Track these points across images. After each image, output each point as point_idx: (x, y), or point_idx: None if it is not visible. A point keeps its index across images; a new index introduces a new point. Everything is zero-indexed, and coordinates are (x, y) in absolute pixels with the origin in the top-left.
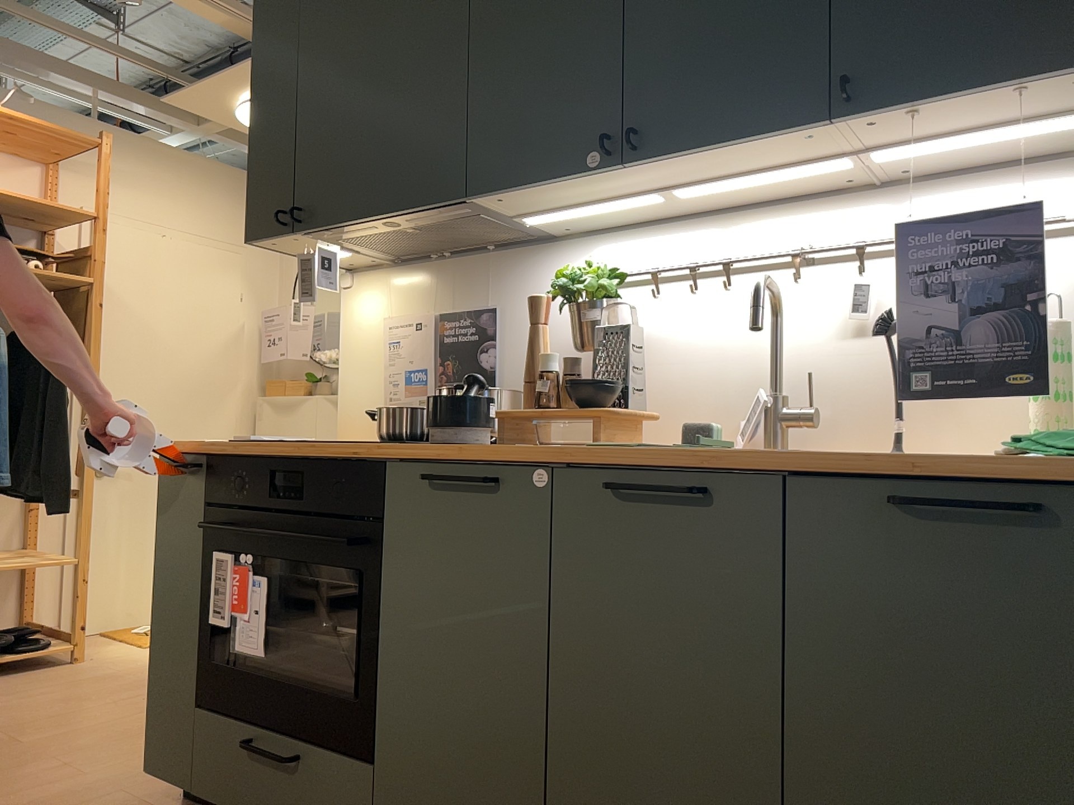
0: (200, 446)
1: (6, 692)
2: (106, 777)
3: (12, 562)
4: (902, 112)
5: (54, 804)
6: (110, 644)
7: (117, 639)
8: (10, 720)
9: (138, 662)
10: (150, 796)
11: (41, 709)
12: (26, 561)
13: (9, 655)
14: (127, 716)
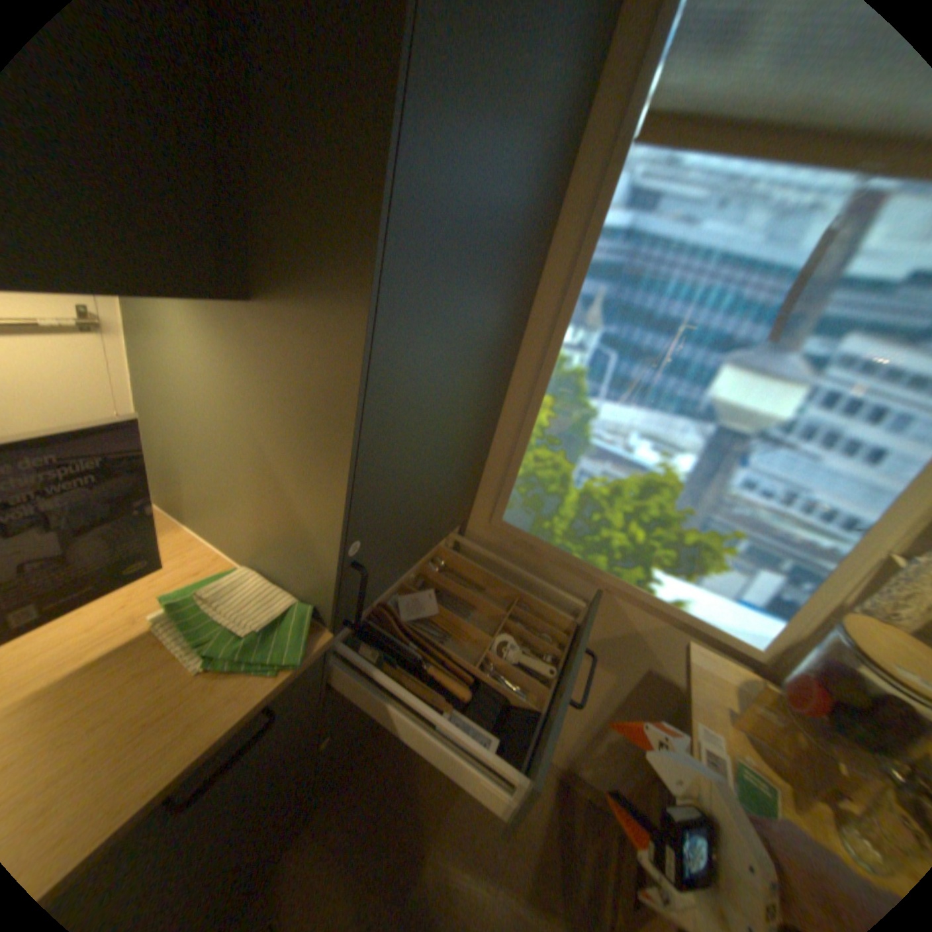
0: None
1: None
2: None
3: None
4: None
5: None
6: None
7: None
8: None
9: None
10: None
11: None
12: None
13: None
14: None
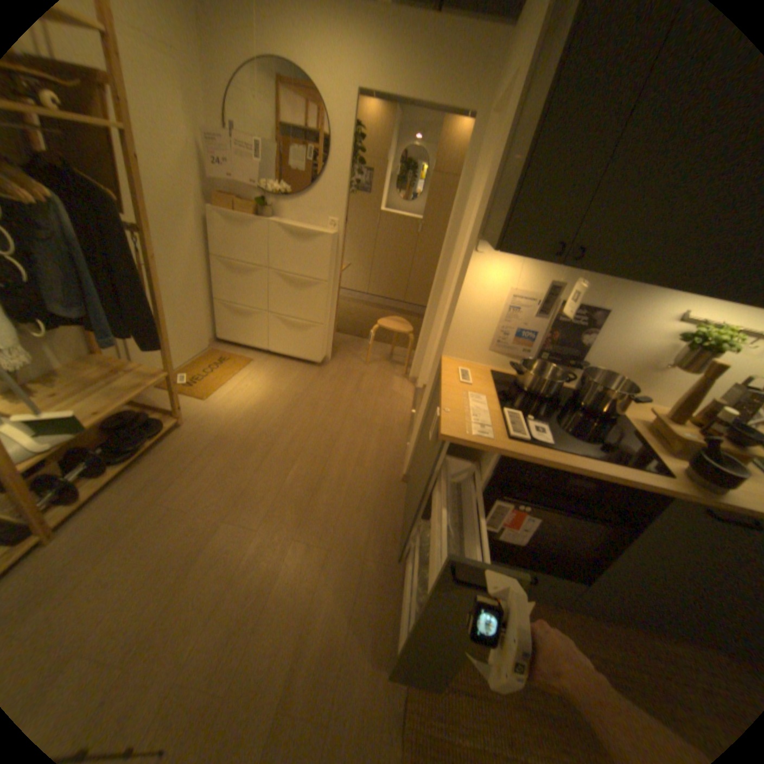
0: (505, 453)
1: (173, 473)
2: (341, 548)
3: (126, 389)
4: None
5: (346, 584)
6: (175, 399)
7: (175, 392)
8: (216, 505)
9: (219, 418)
10: (381, 557)
11: (222, 488)
12: (135, 385)
13: (147, 443)
14: (282, 482)
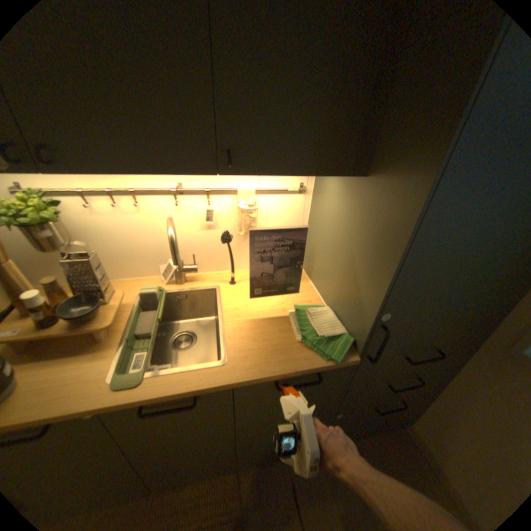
0: None
1: None
2: None
3: None
4: (257, 172)
5: None
6: None
7: None
8: None
9: None
10: None
11: None
12: None
13: None
14: None
